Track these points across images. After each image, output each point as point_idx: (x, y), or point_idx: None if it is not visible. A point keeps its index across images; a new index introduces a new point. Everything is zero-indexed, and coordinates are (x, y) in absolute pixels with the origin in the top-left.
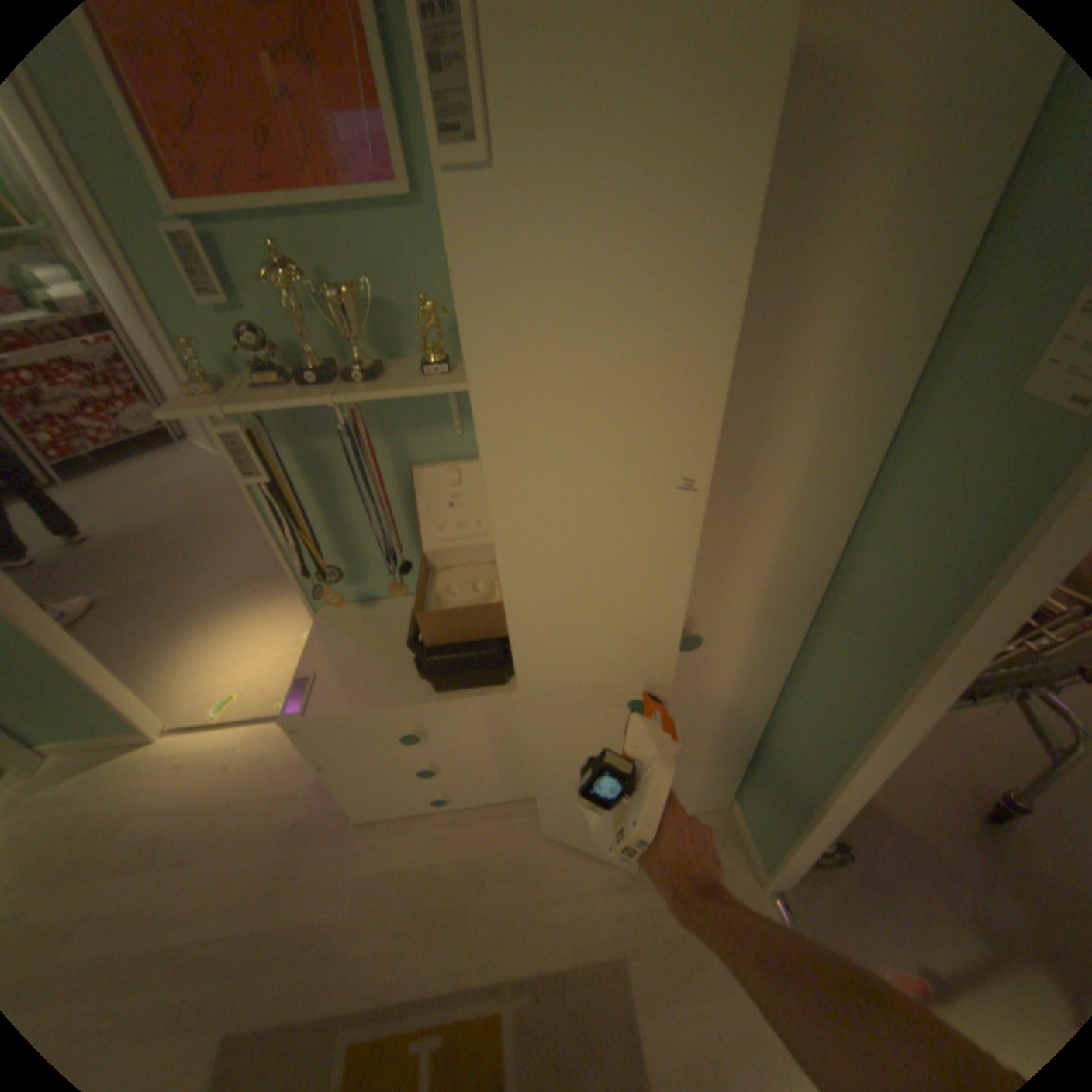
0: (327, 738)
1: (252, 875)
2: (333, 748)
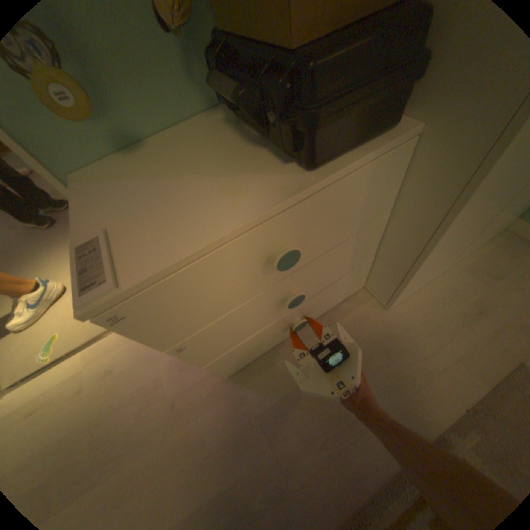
0: (175, 305)
1: (157, 465)
2: (188, 316)
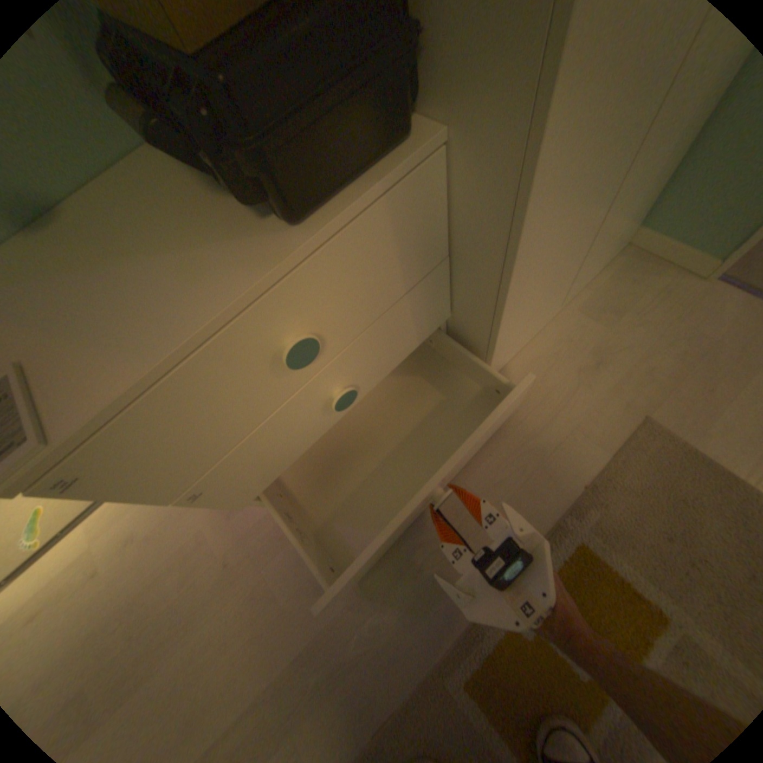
0: (151, 446)
1: (219, 639)
2: (182, 455)
